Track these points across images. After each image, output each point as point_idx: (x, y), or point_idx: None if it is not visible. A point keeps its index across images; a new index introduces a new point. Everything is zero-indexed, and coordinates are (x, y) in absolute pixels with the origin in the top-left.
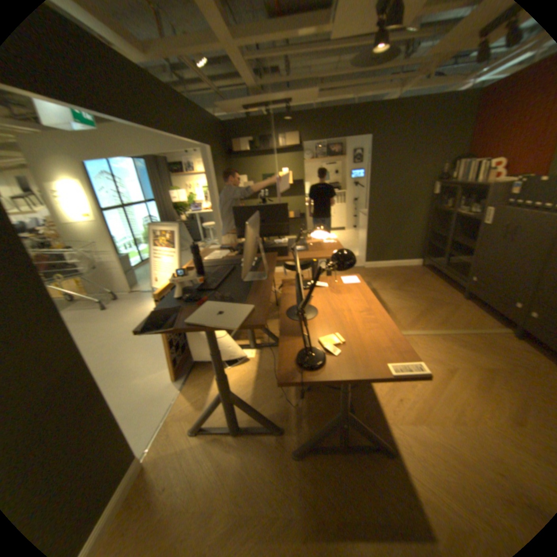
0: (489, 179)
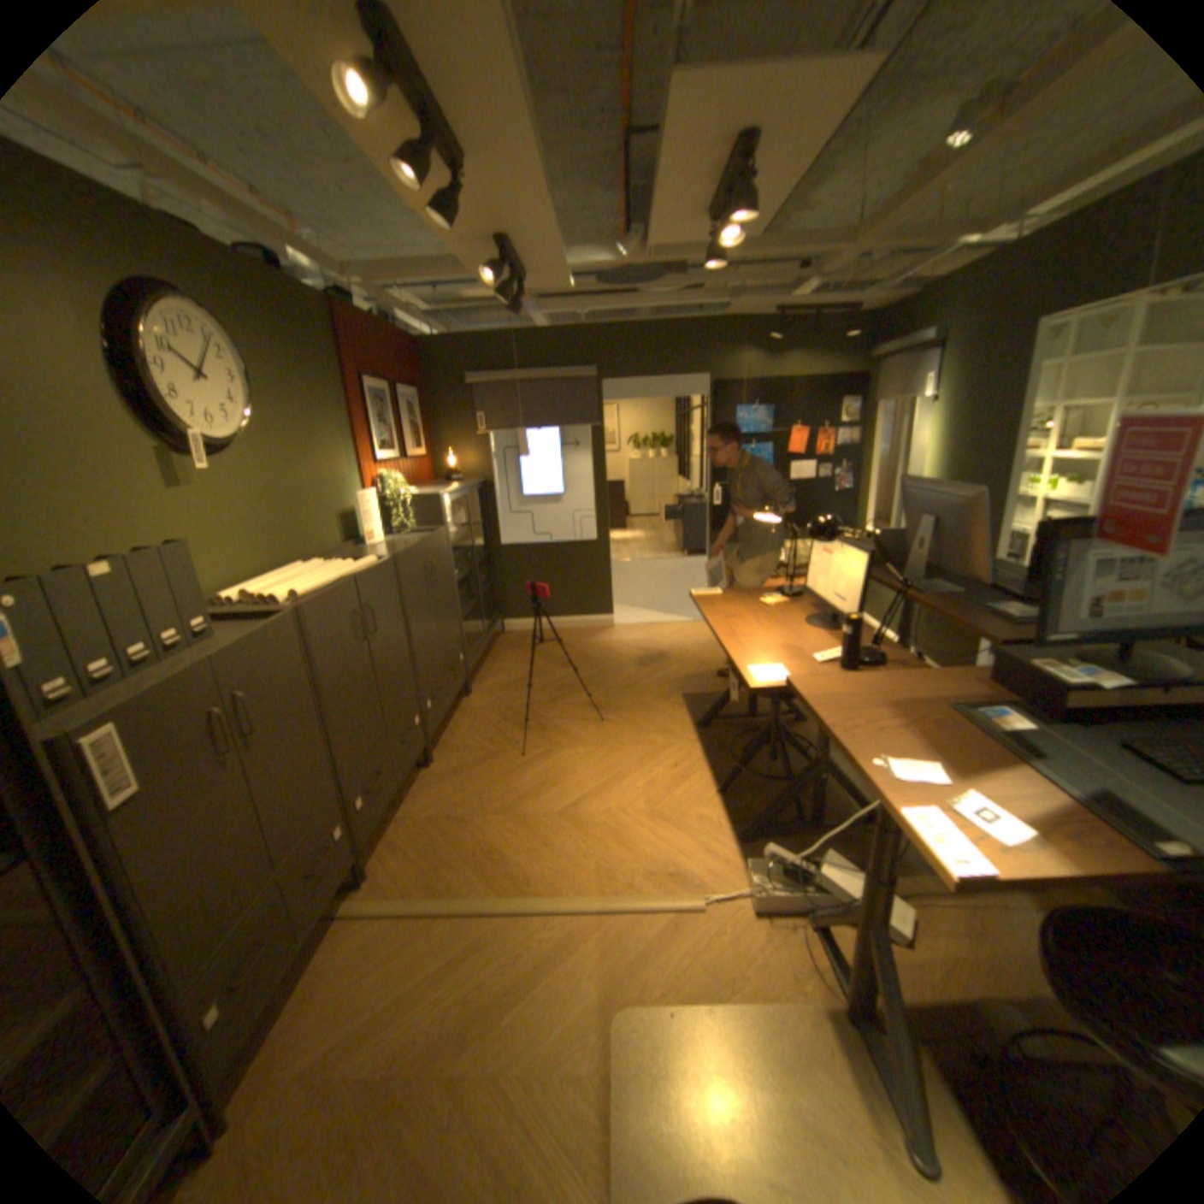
0: None
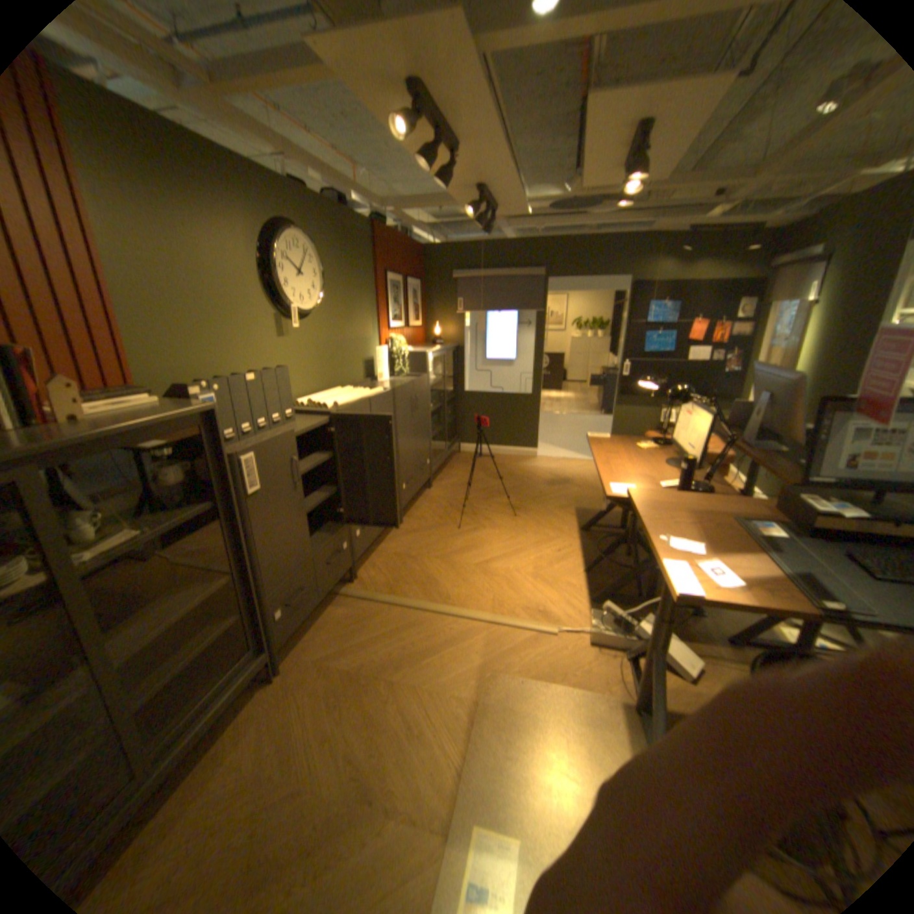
0: (64, 416)
